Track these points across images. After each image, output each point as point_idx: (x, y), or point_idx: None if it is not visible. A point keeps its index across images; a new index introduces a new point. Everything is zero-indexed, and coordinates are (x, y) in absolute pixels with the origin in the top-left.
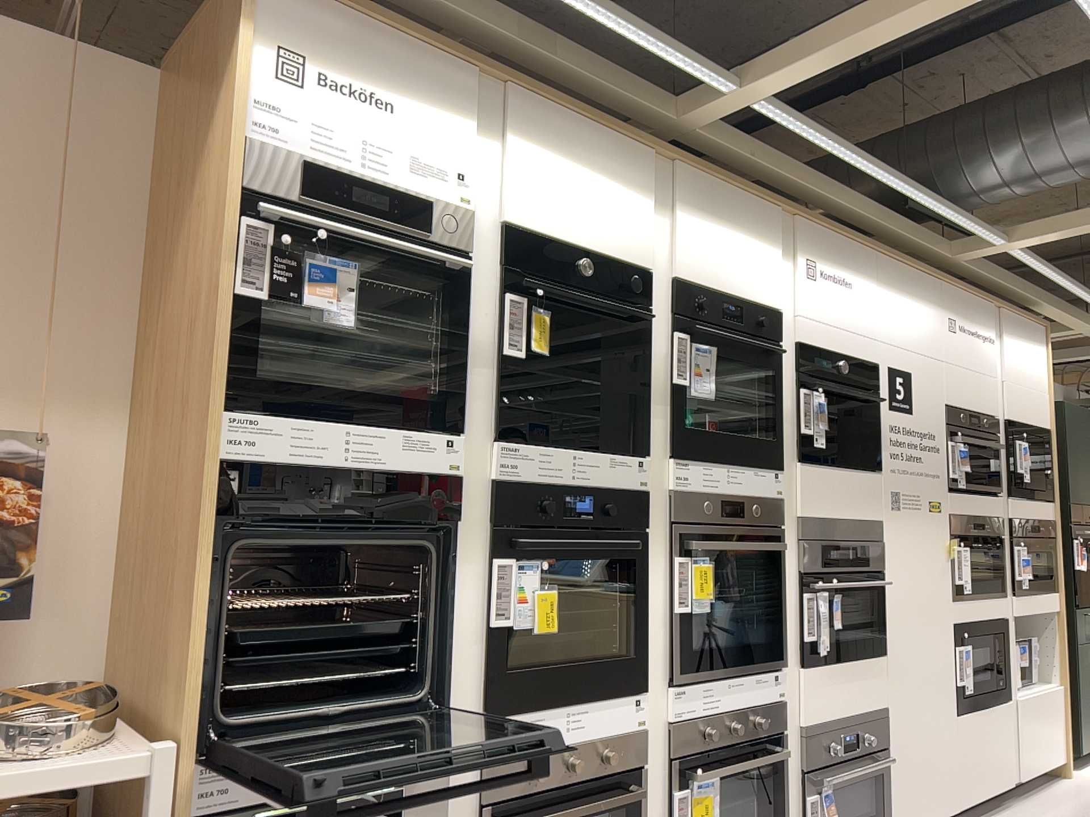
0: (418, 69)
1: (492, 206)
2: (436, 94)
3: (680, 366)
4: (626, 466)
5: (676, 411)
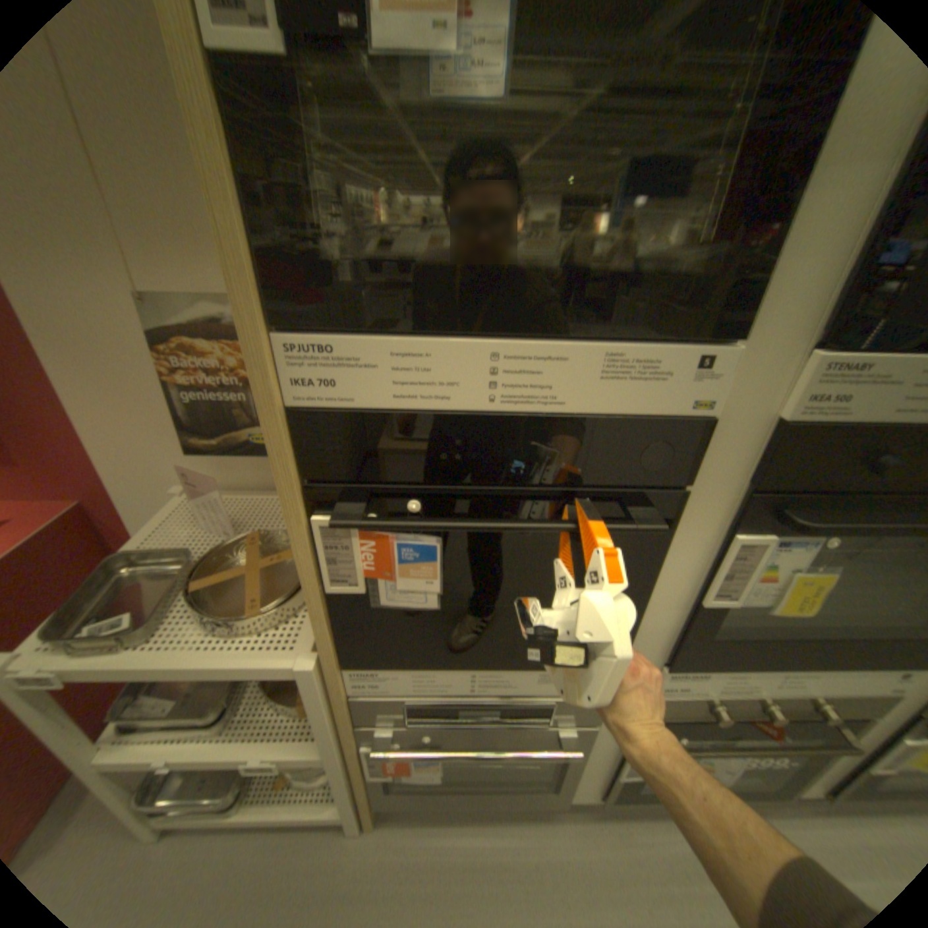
0: None
1: None
2: None
3: None
4: None
5: None
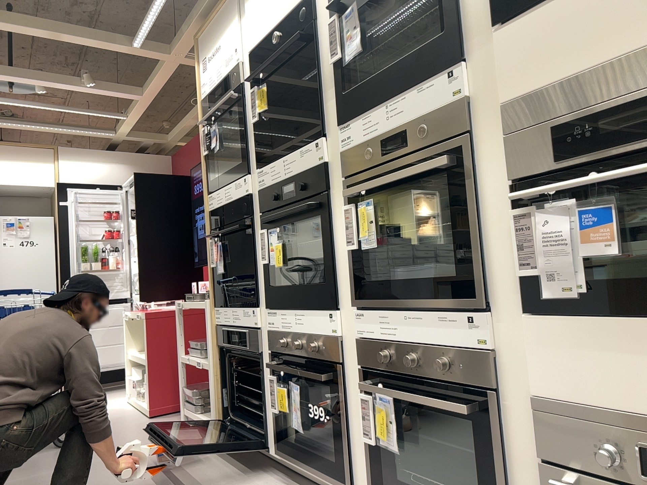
0: (220, 16)
1: (246, 47)
2: (224, 20)
3: (334, 43)
4: (309, 151)
5: (341, 81)
